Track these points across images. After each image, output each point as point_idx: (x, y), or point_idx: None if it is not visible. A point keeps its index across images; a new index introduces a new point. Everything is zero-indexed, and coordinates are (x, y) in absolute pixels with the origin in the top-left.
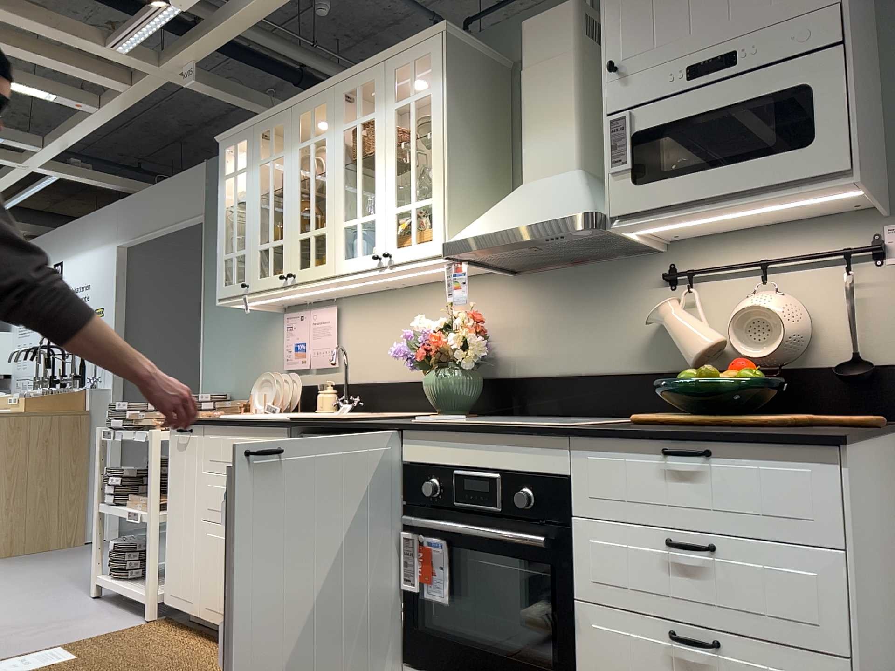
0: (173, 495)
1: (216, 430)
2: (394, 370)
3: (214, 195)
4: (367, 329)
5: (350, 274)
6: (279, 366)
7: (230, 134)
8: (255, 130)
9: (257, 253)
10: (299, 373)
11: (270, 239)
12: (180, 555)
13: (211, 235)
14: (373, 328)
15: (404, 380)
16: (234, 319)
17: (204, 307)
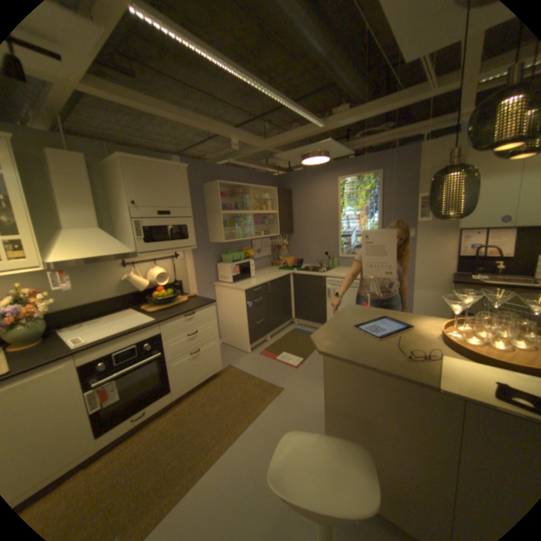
0: None
1: None
2: None
3: None
4: None
5: None
6: None
7: None
8: None
9: None
10: None
11: None
12: None
13: None
14: None
15: None
16: None
17: None
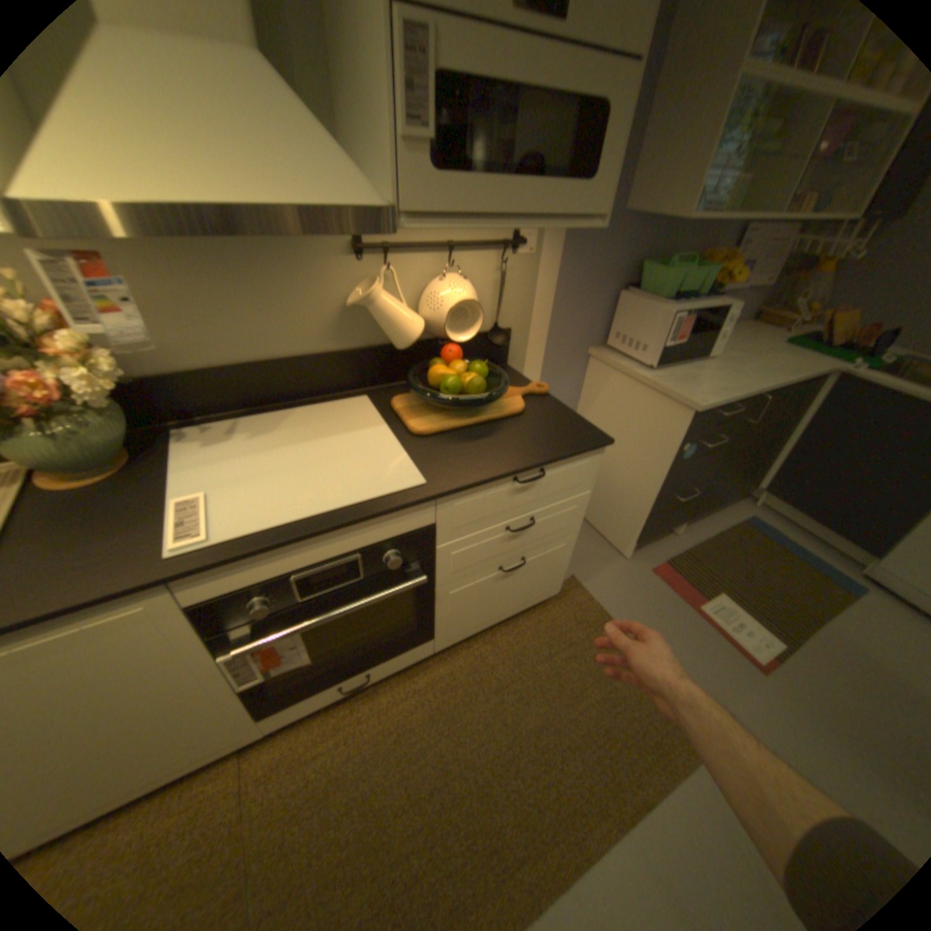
0: None
1: None
2: None
3: None
4: None
5: None
6: None
7: None
8: None
9: None
10: None
11: None
12: None
13: None
14: None
15: None
16: None
17: None
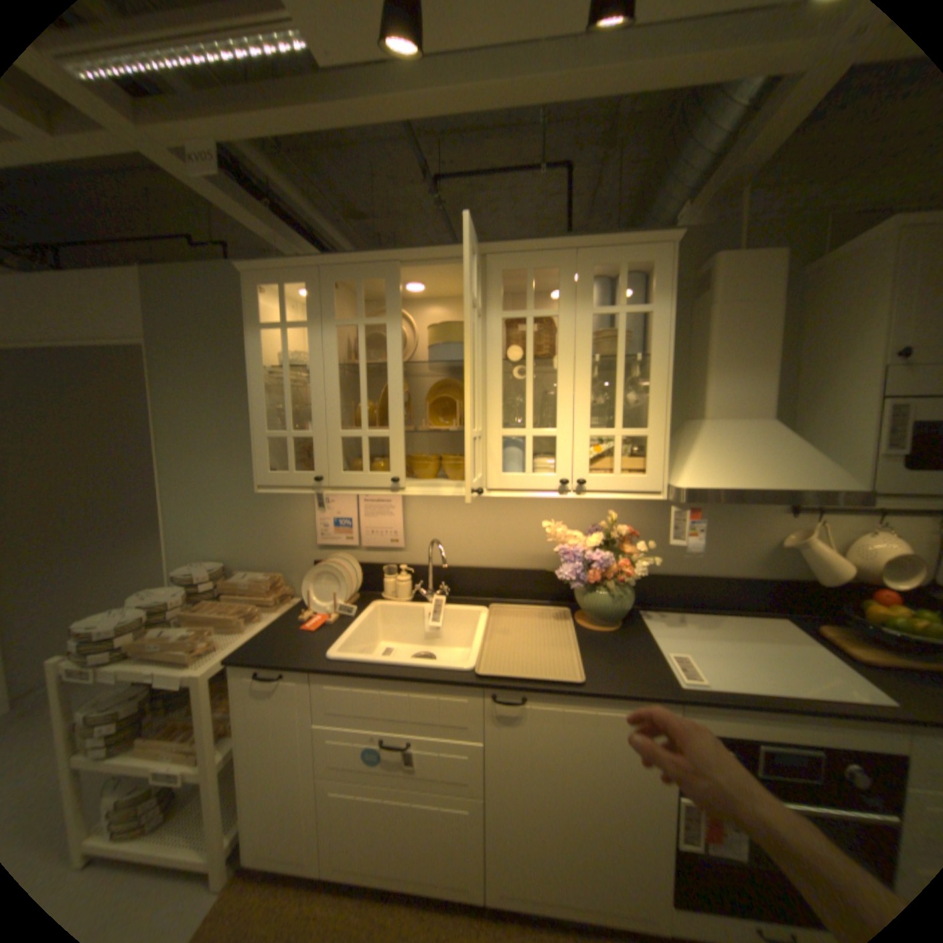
0: (248, 751)
1: (338, 681)
2: (484, 556)
3: (161, 316)
4: (446, 513)
5: (511, 491)
6: (307, 539)
7: (267, 266)
8: (323, 273)
9: (339, 440)
10: (340, 548)
11: (366, 427)
12: (270, 817)
13: (159, 368)
14: (453, 513)
15: (499, 567)
16: (219, 478)
17: (159, 458)
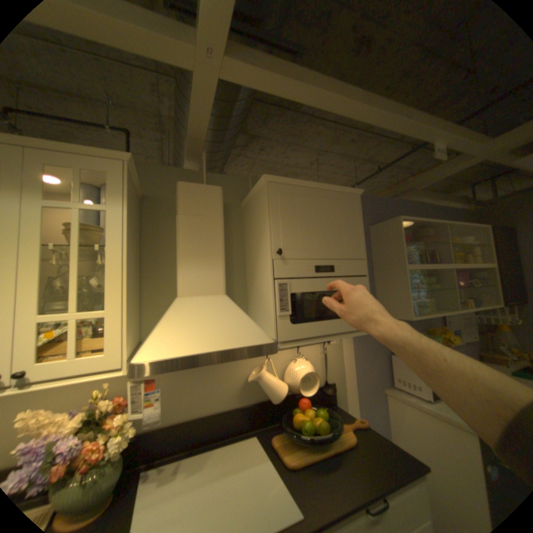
0: None
1: None
2: None
3: None
4: None
5: None
6: None
7: None
8: None
9: None
10: None
11: None
12: None
13: None
14: None
15: None
16: None
17: None
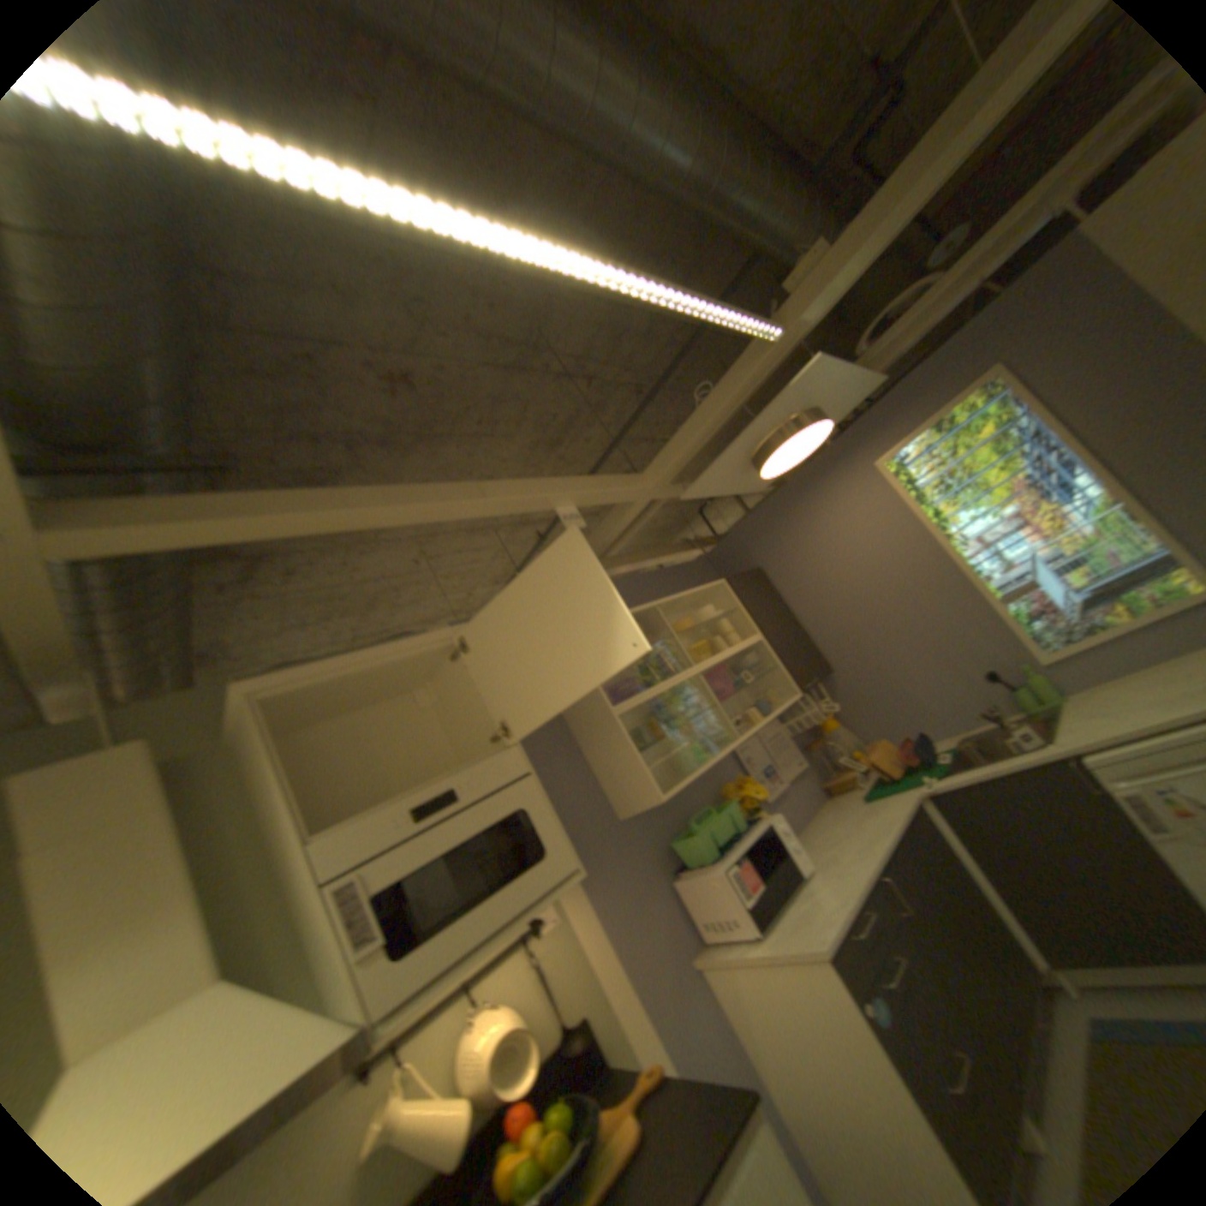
0: None
1: None
2: None
3: None
4: None
5: None
6: None
7: None
8: None
9: None
10: None
11: None
12: None
13: None
14: None
15: None
16: None
17: None
